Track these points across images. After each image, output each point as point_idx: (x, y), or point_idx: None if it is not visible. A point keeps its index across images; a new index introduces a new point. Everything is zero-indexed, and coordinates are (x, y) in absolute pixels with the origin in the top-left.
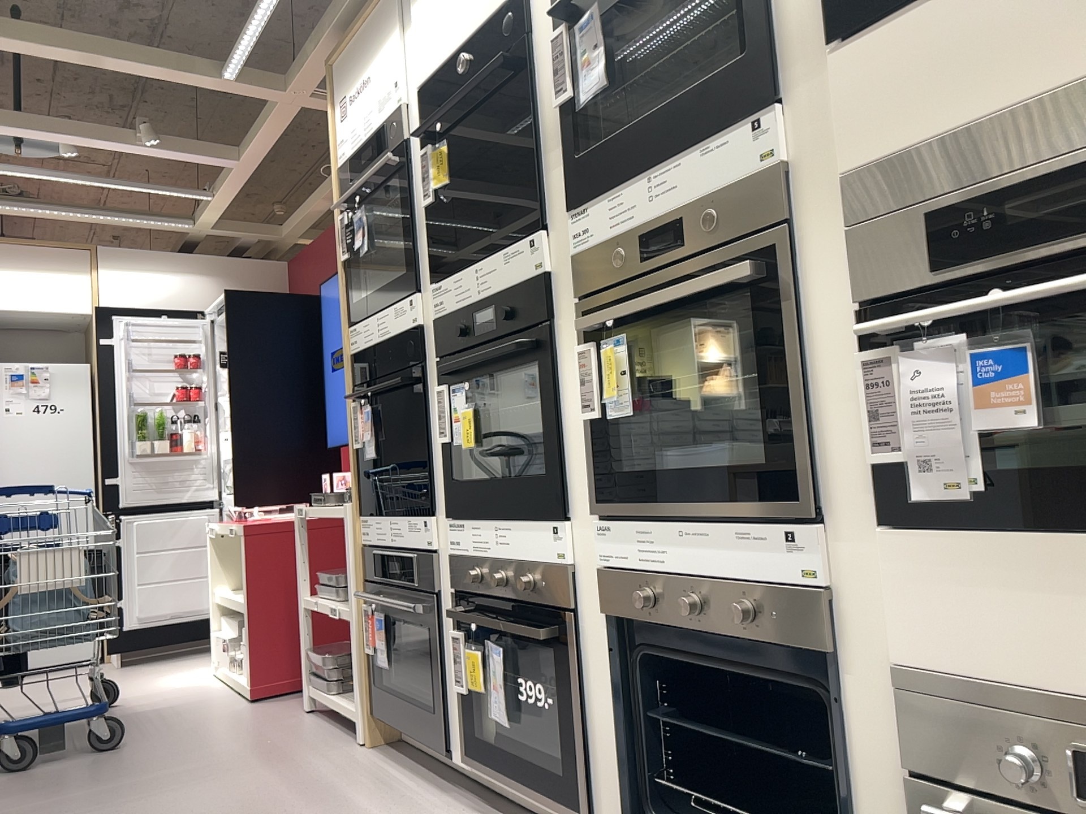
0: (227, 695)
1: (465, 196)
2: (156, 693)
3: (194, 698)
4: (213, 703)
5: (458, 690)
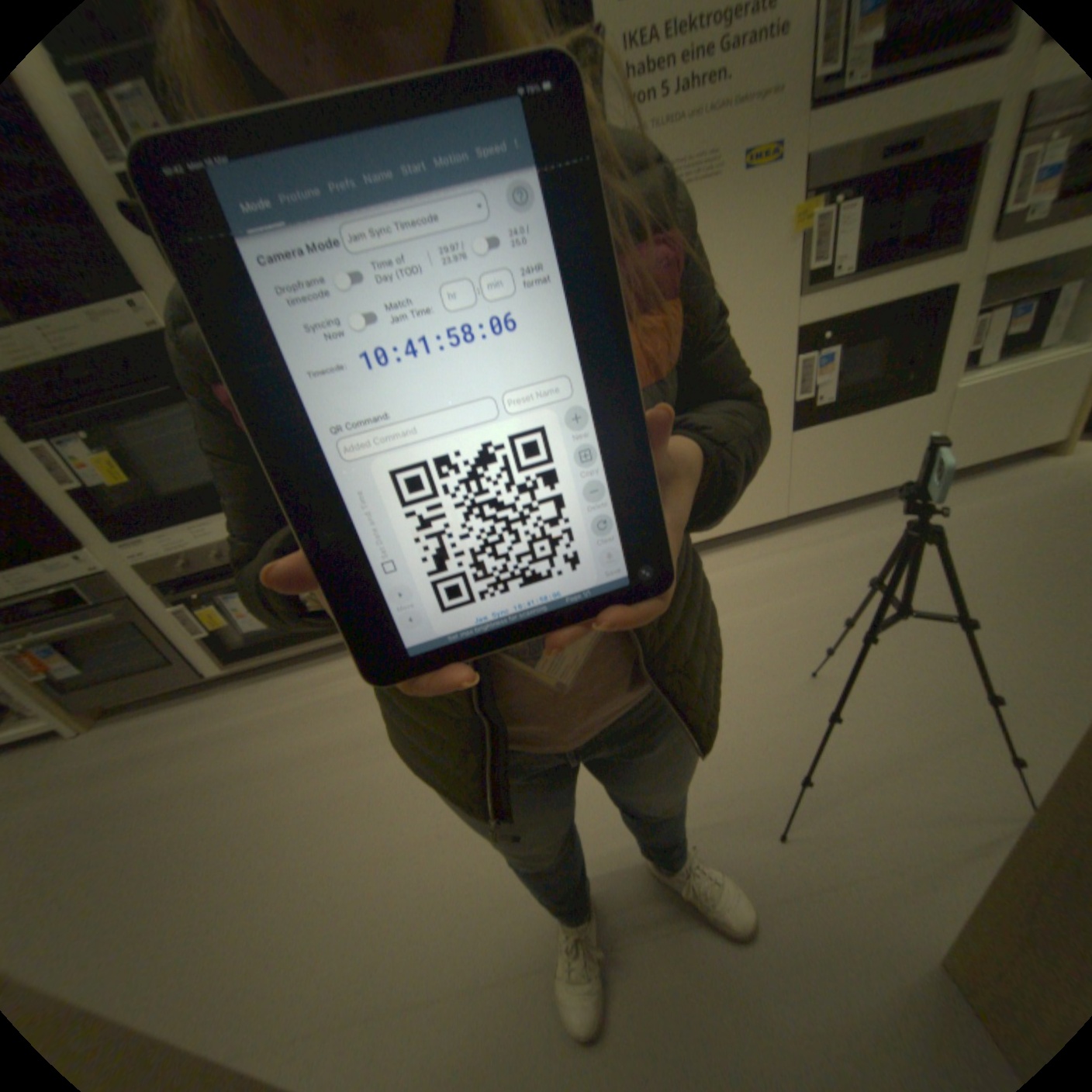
0: None
1: None
2: None
3: None
4: None
5: (189, 643)
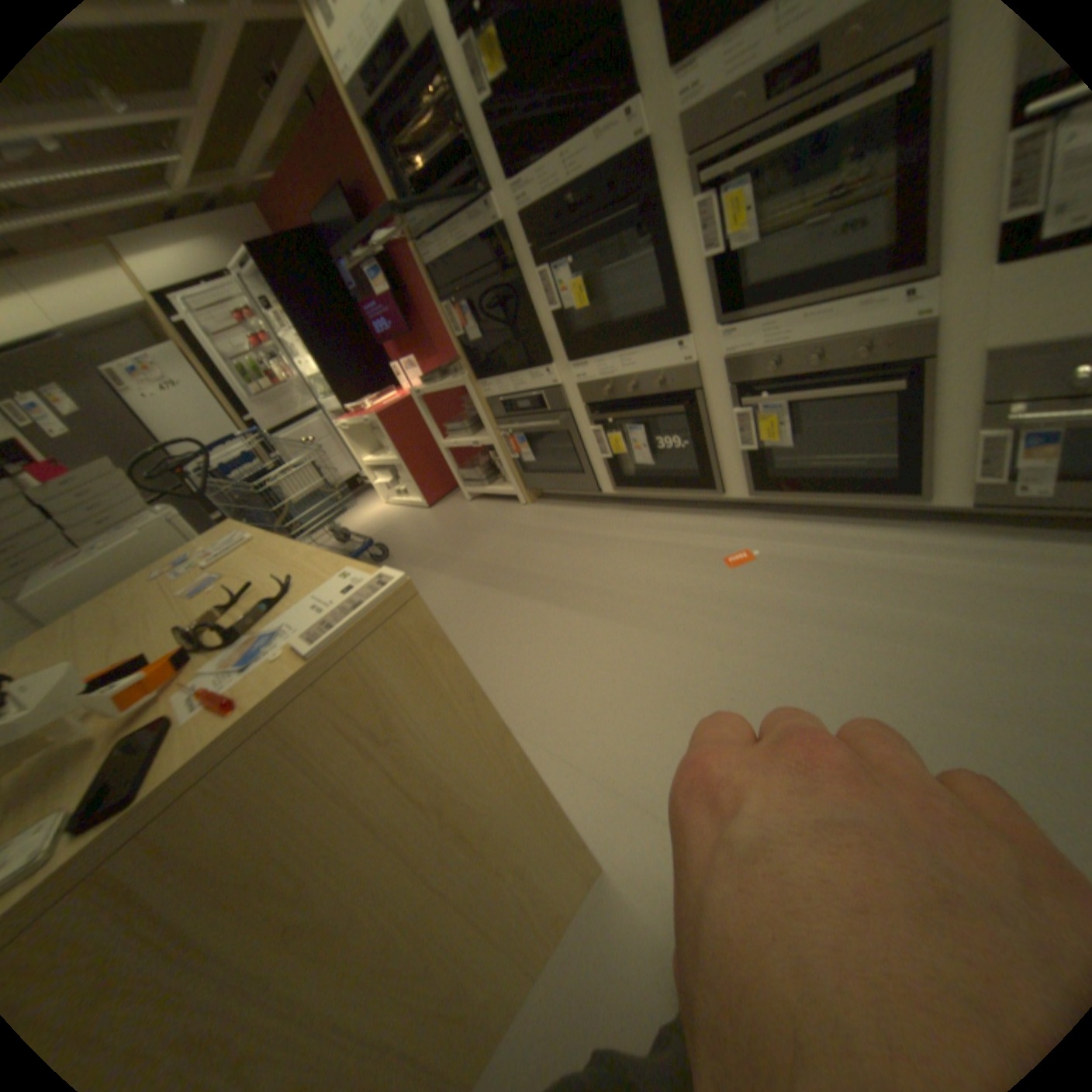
0: (409, 510)
1: (510, 77)
2: (365, 524)
3: (391, 518)
4: (406, 516)
5: (599, 456)
